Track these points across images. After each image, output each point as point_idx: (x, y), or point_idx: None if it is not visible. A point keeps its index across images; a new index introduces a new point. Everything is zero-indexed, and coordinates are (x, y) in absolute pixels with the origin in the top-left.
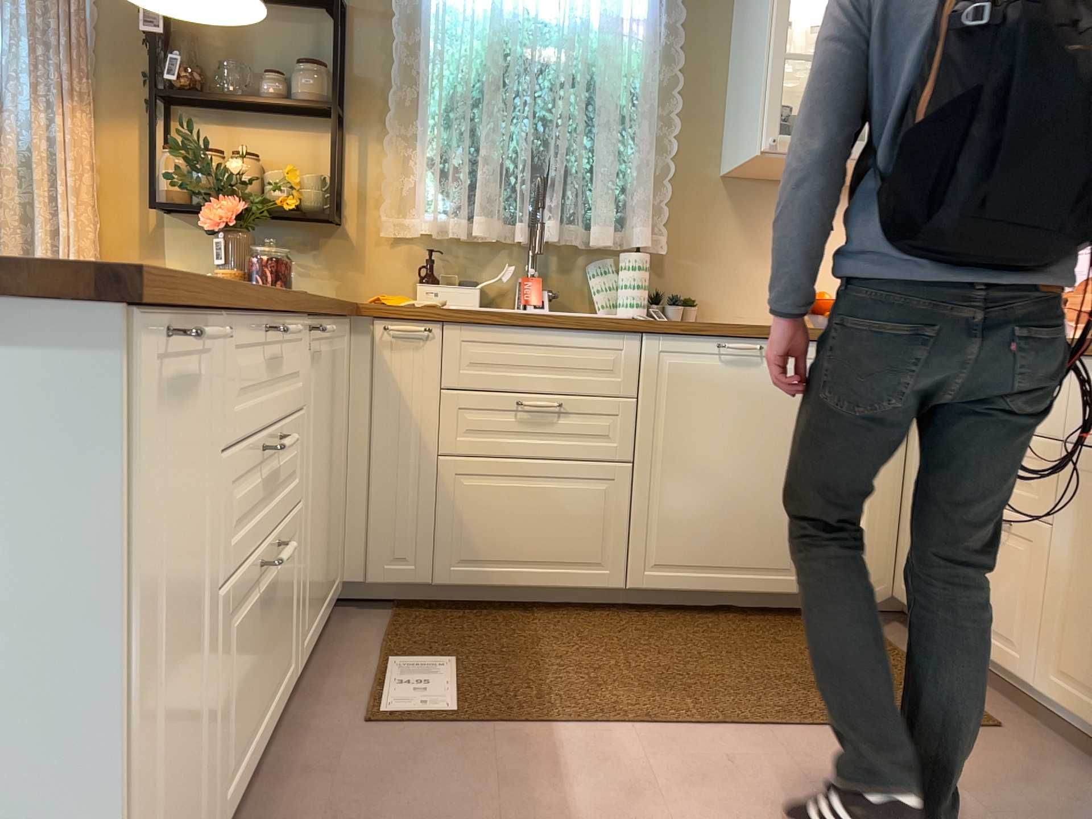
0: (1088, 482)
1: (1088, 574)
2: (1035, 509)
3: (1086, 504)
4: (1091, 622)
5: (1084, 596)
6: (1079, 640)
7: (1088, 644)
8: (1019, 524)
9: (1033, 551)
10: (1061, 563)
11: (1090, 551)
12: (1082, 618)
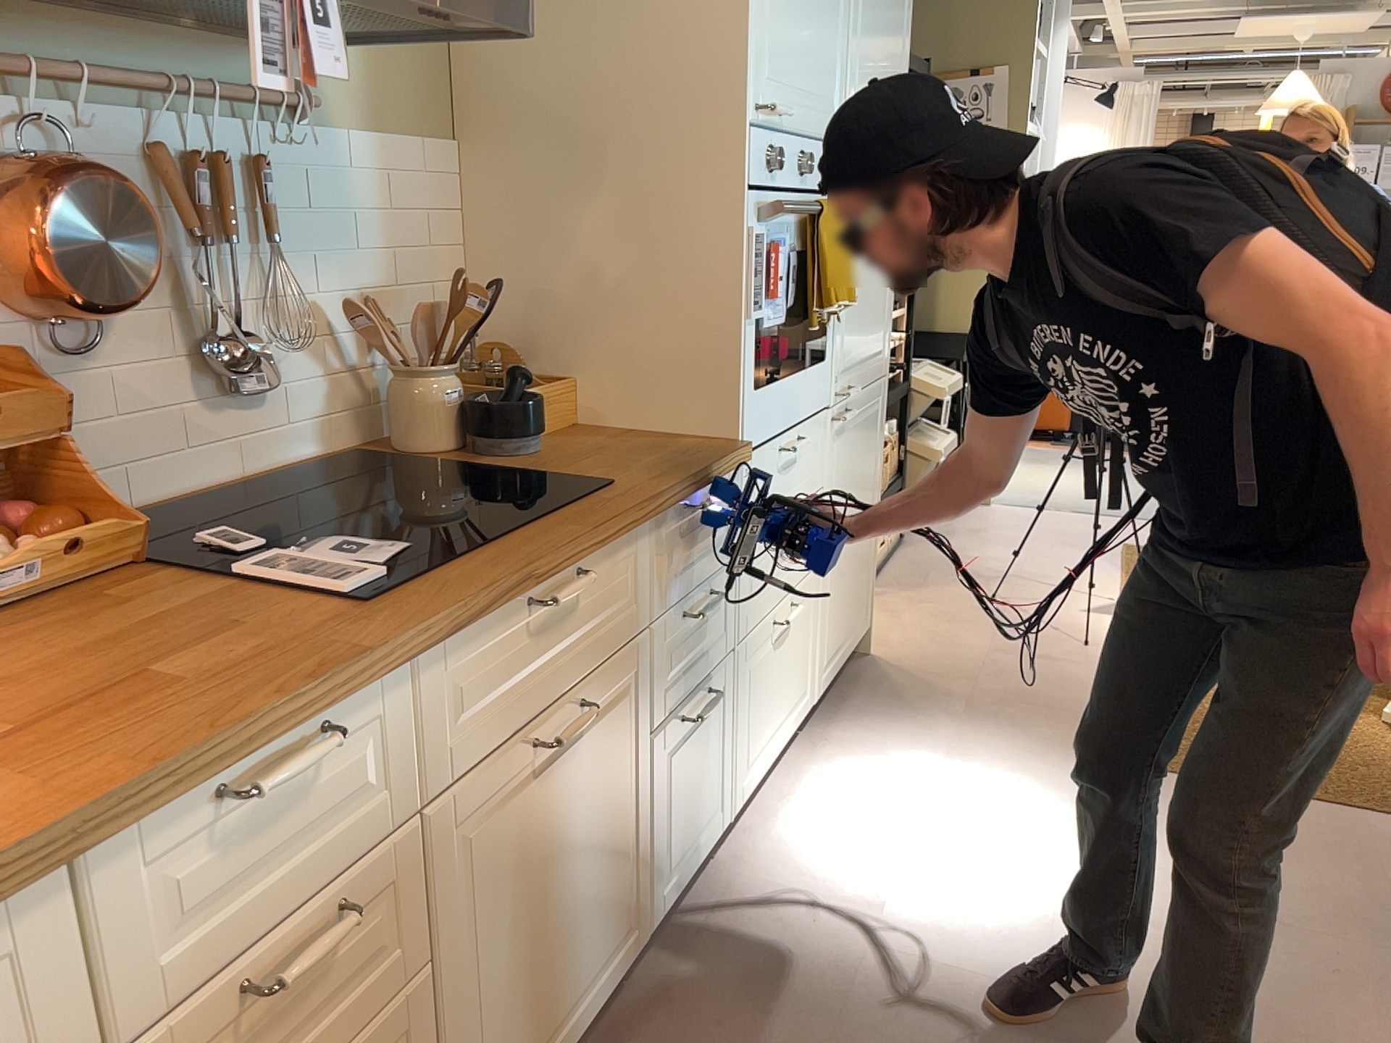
0: (470, 825)
1: (493, 945)
2: (396, 970)
3: (473, 859)
4: (506, 995)
5: (494, 977)
6: (497, 1038)
7: (508, 1025)
8: (367, 1040)
9: (403, 1042)
10: (455, 986)
11: (491, 913)
12: (496, 1008)
